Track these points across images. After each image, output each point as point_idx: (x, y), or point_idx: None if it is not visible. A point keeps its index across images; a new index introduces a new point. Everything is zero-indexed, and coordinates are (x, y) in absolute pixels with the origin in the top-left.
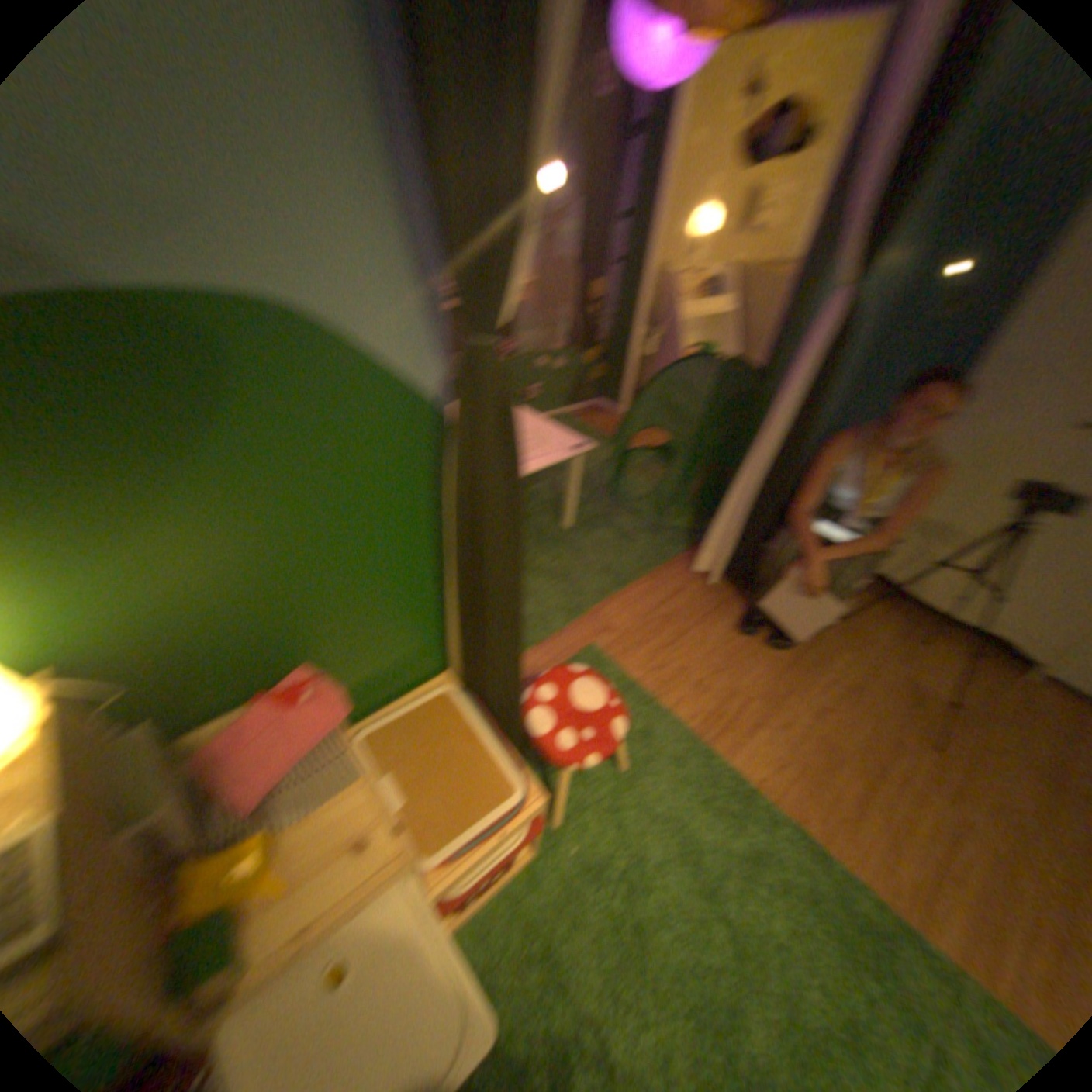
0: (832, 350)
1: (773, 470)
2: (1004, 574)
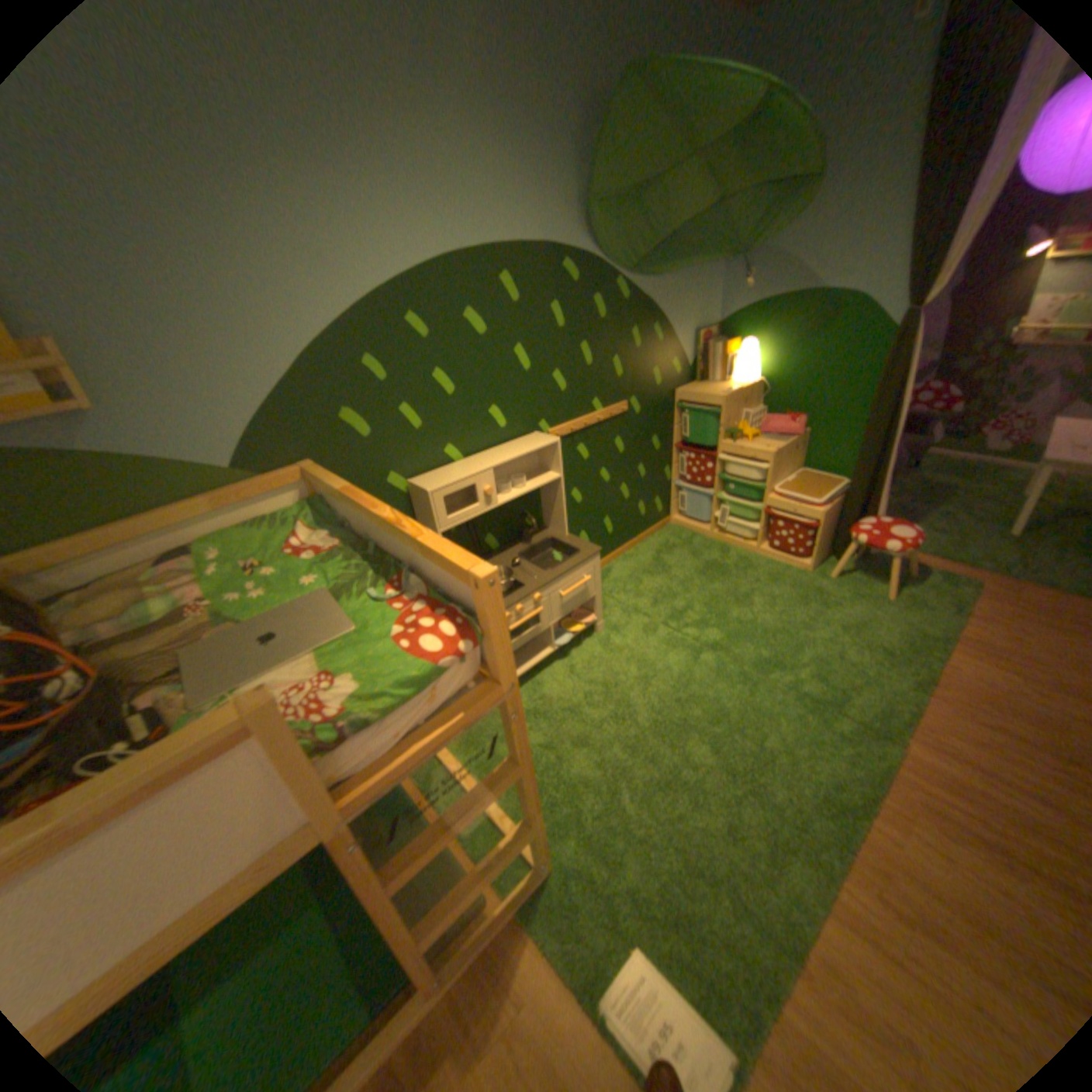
0: None
1: None
2: None
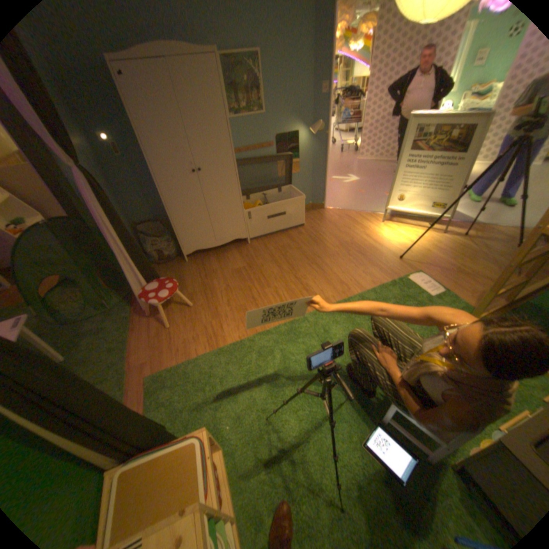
0: (93, 192)
1: (125, 251)
2: (218, 224)
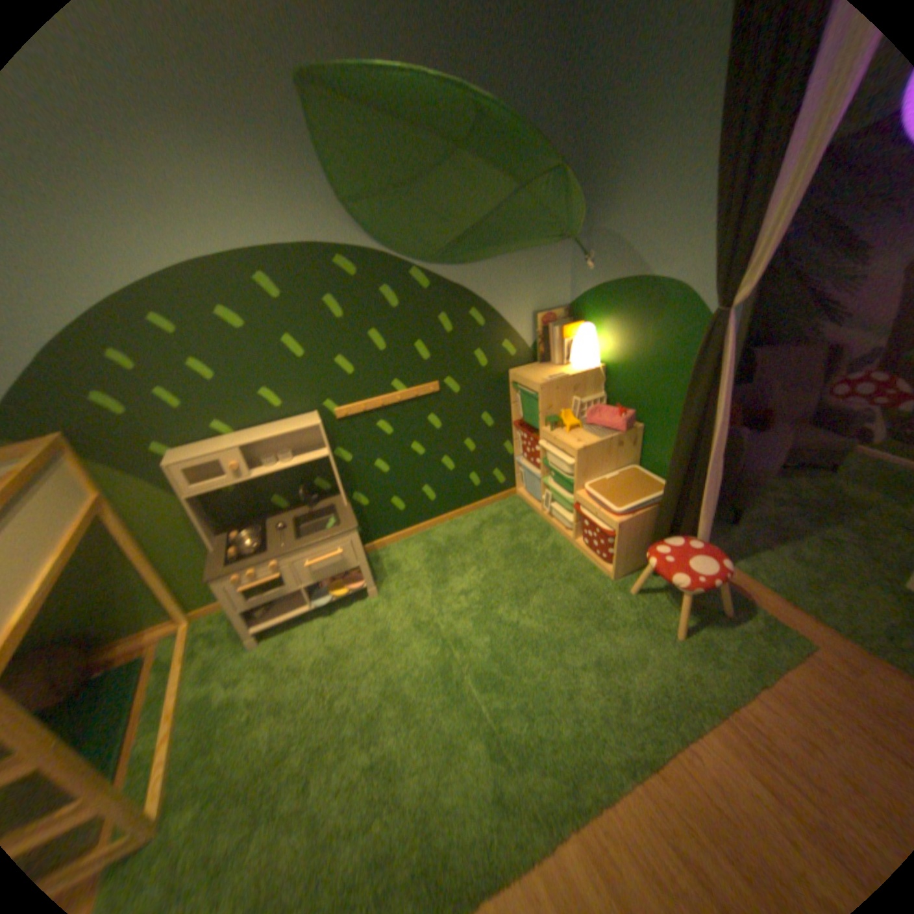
0: None
1: None
2: None
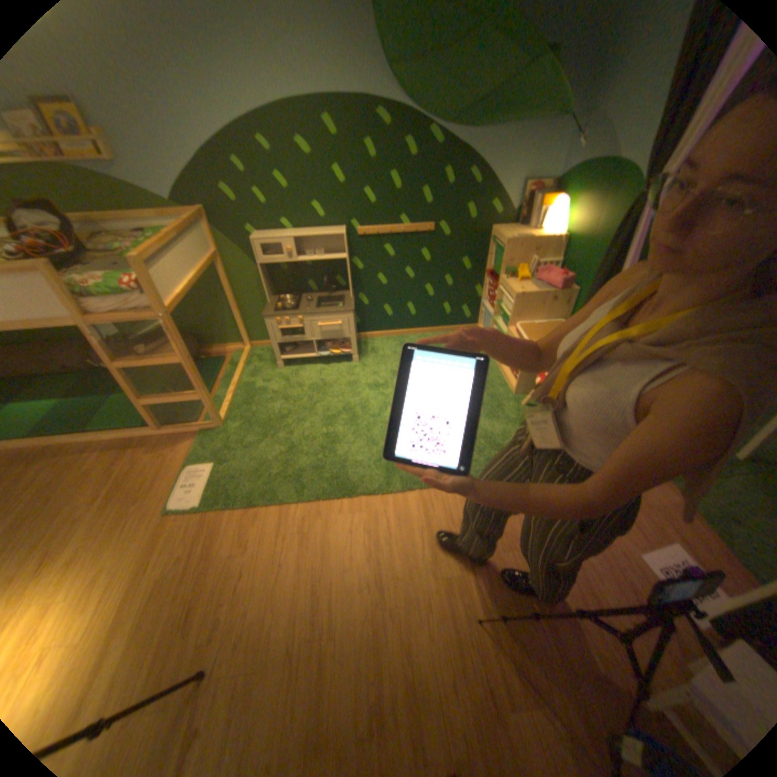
0: None
1: None
2: None
